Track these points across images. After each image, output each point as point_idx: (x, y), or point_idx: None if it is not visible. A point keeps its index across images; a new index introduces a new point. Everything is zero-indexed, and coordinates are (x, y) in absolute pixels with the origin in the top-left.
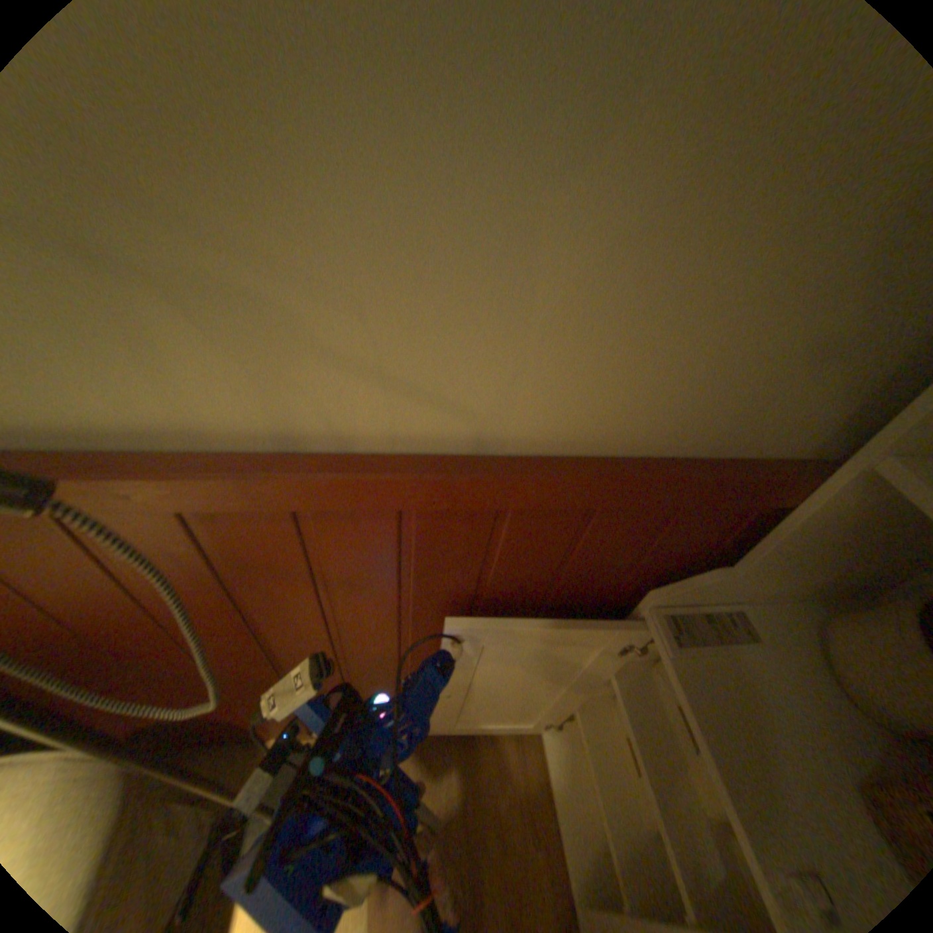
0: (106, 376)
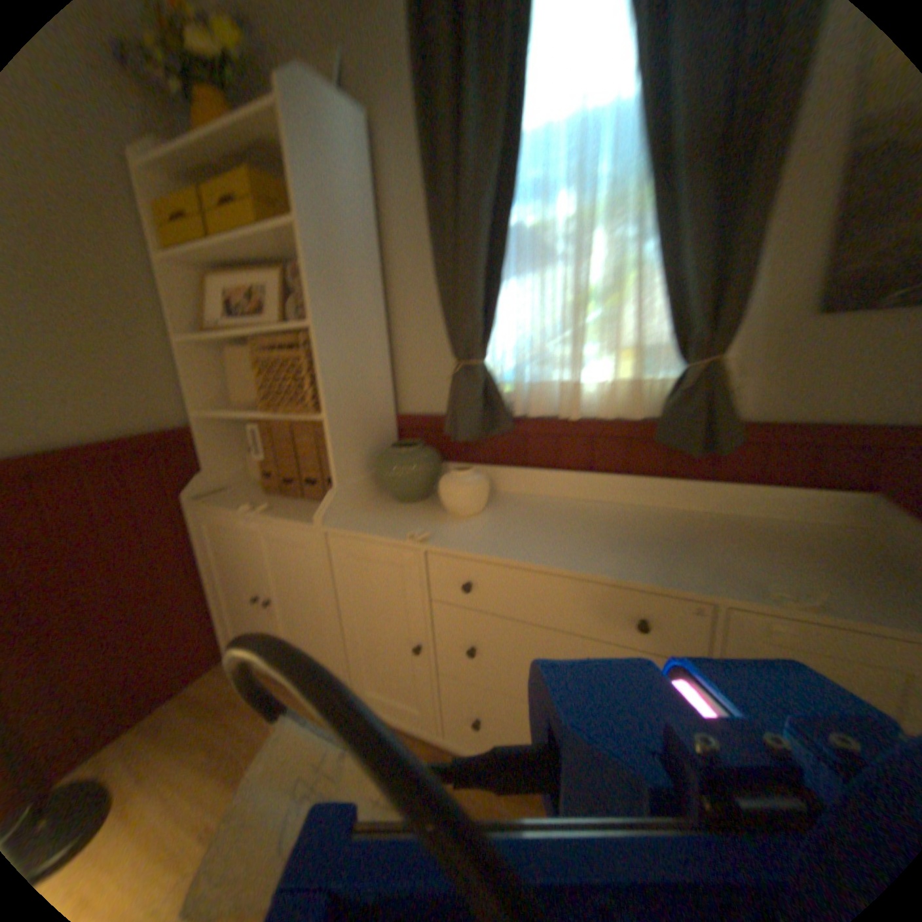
0: None
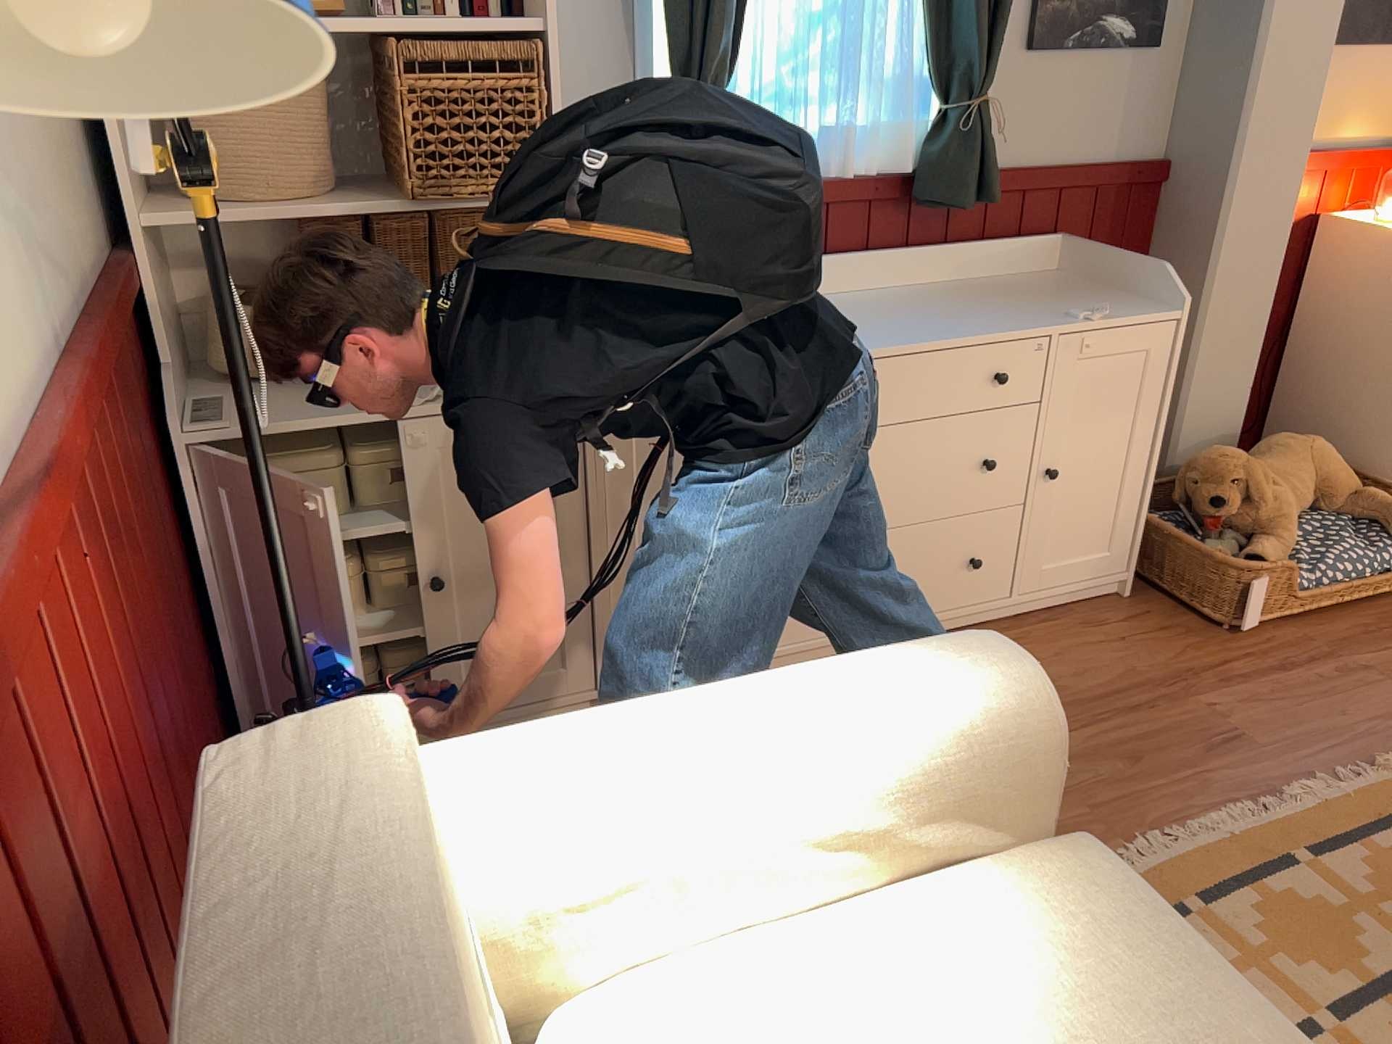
0: (10, 320)
